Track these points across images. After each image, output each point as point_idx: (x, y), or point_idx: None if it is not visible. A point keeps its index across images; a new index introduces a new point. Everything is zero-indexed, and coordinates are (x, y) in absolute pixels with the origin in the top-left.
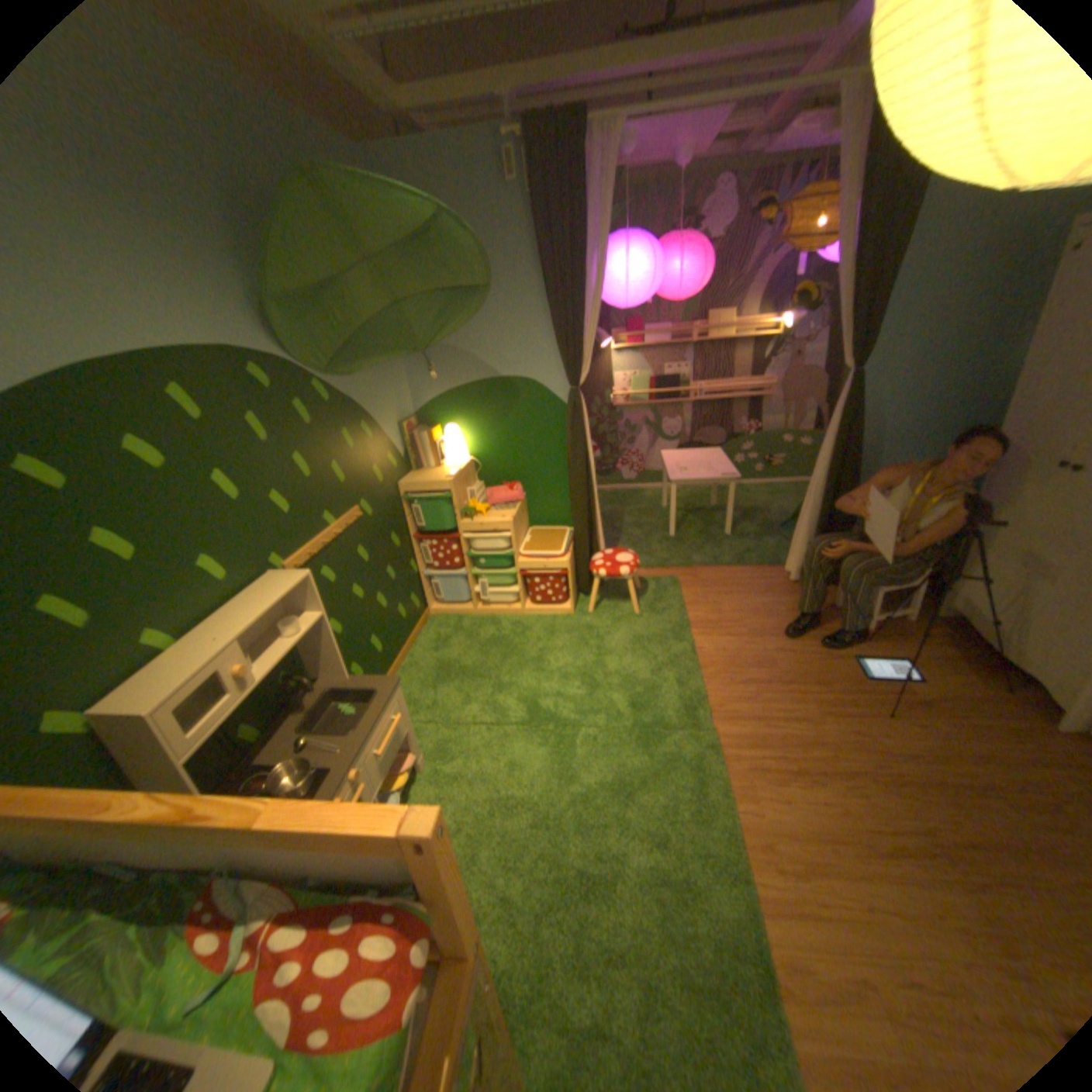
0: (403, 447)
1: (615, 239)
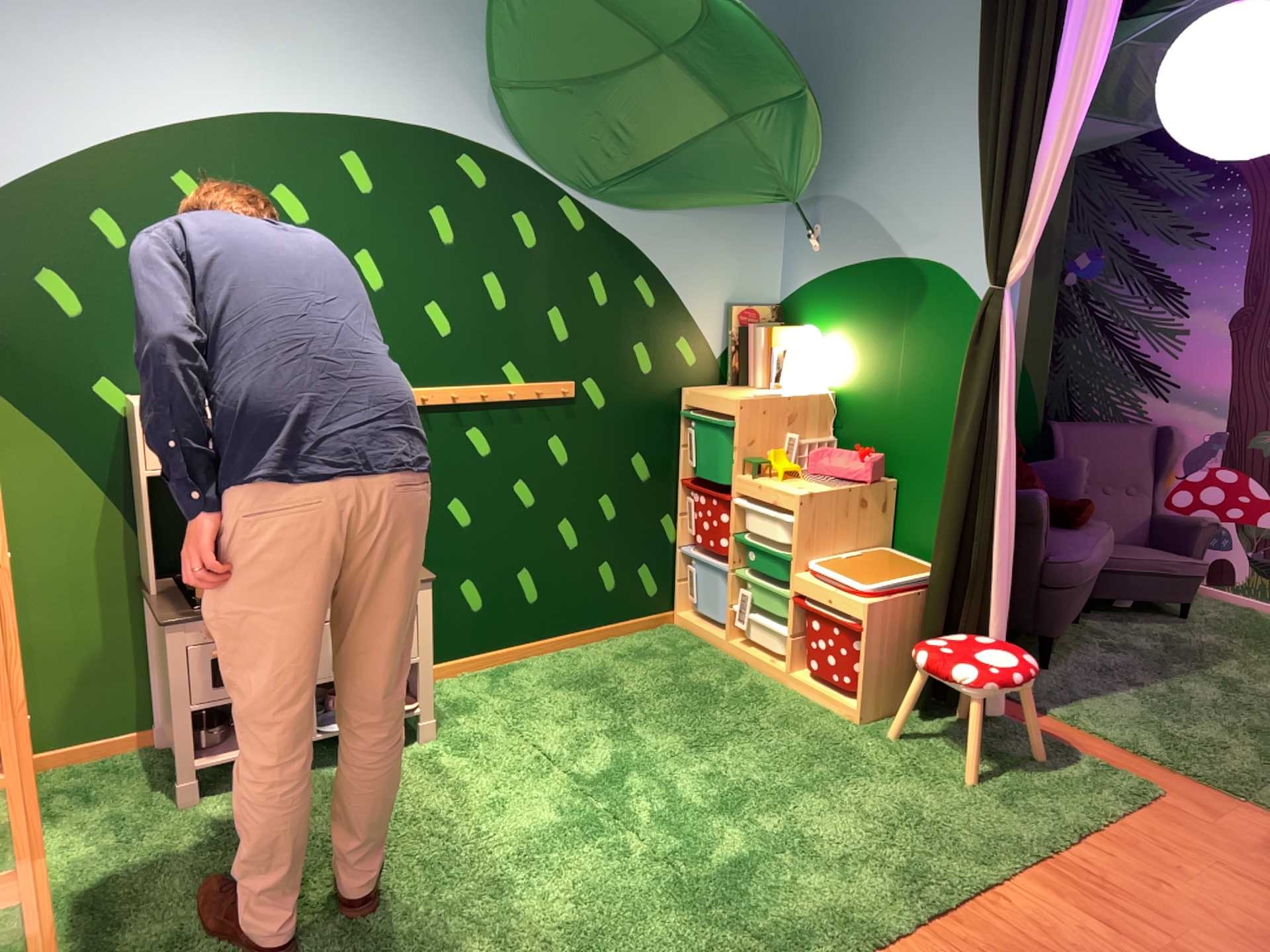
0: (728, 342)
1: (1207, 16)
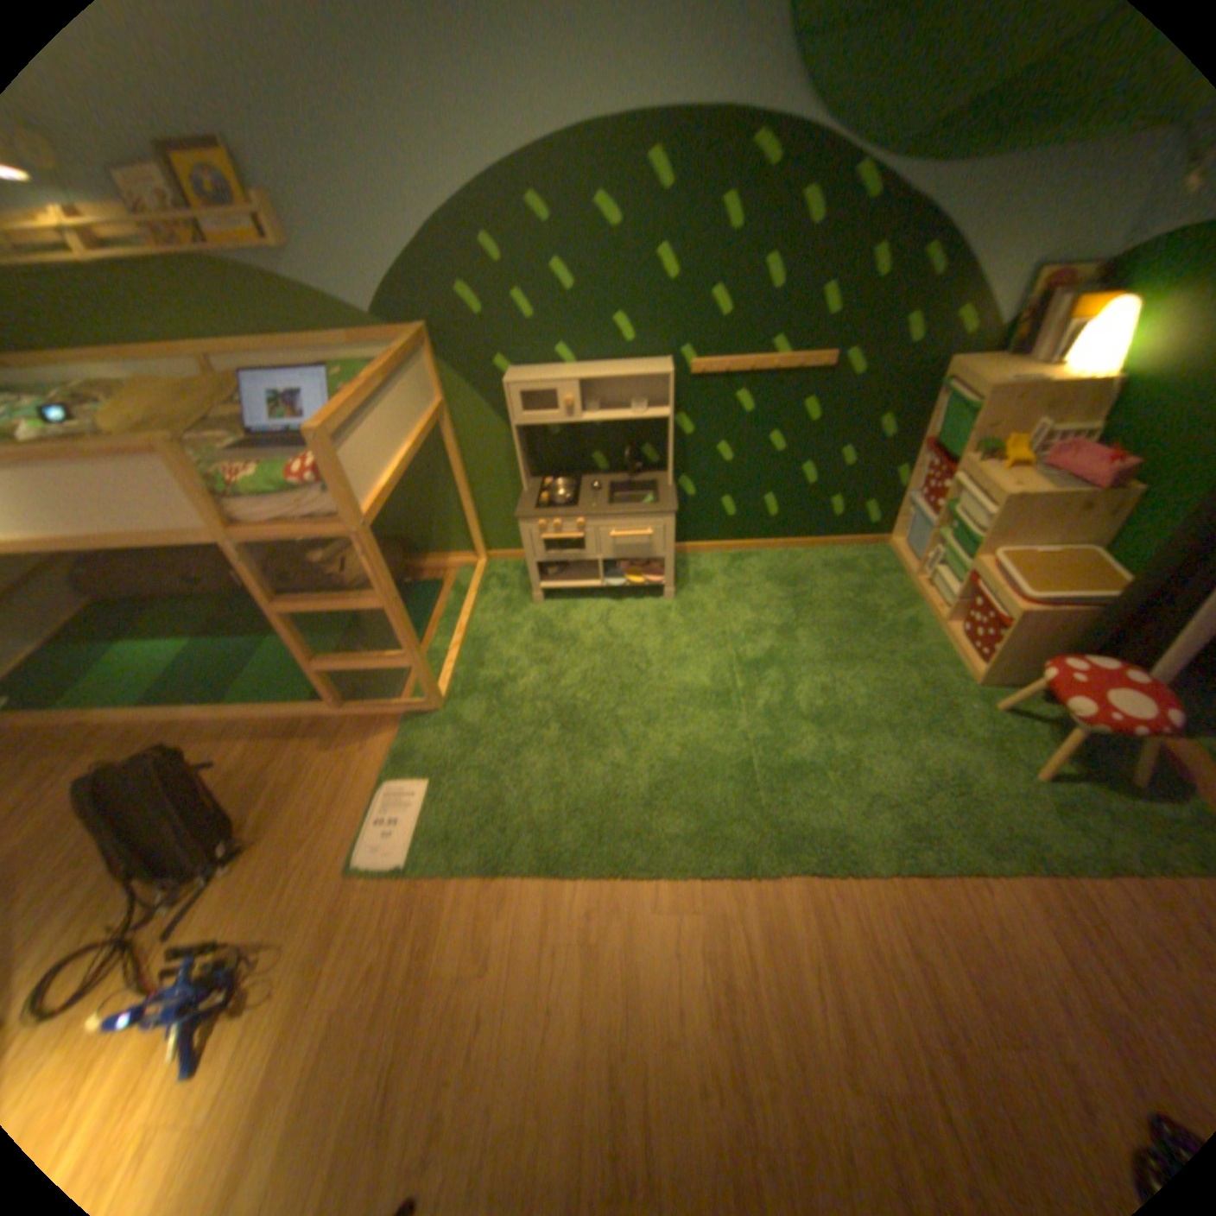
0: (1022, 310)
1: None
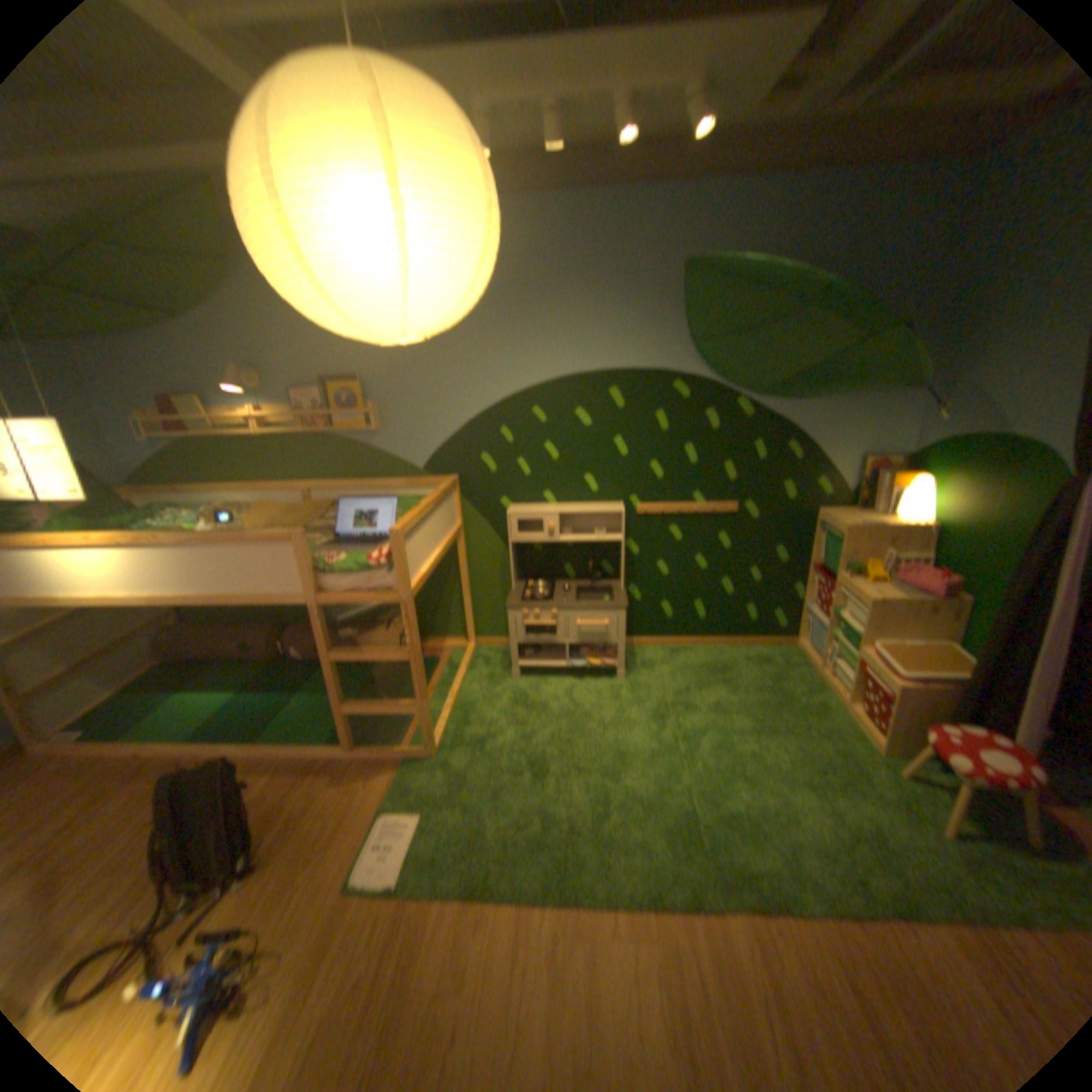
0: (860, 480)
1: None
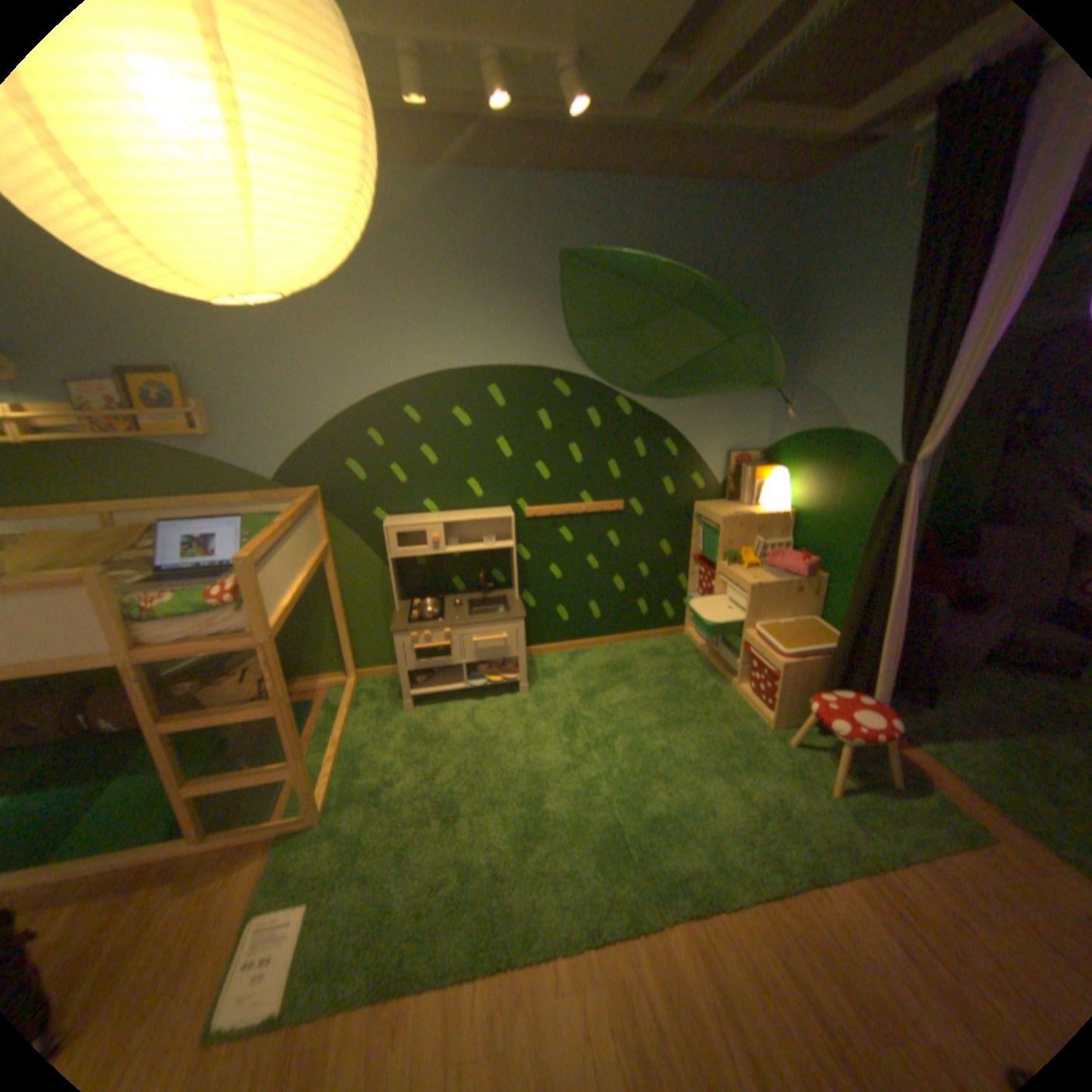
0: (726, 476)
1: None
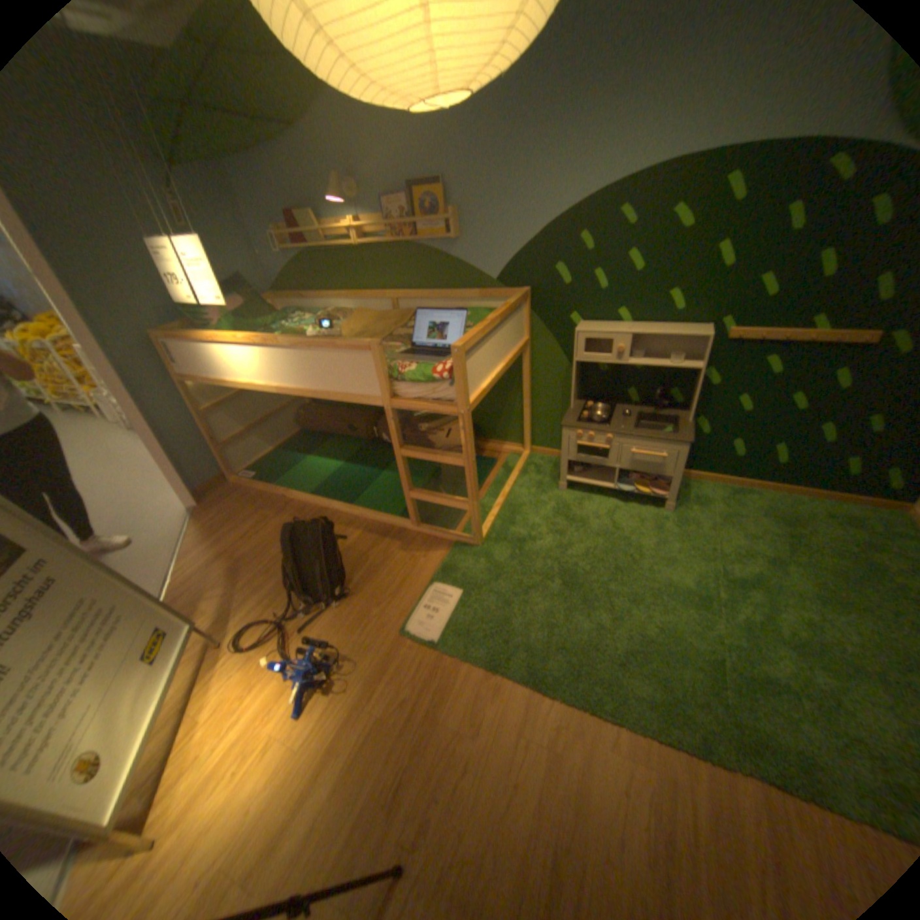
0: None
1: None
